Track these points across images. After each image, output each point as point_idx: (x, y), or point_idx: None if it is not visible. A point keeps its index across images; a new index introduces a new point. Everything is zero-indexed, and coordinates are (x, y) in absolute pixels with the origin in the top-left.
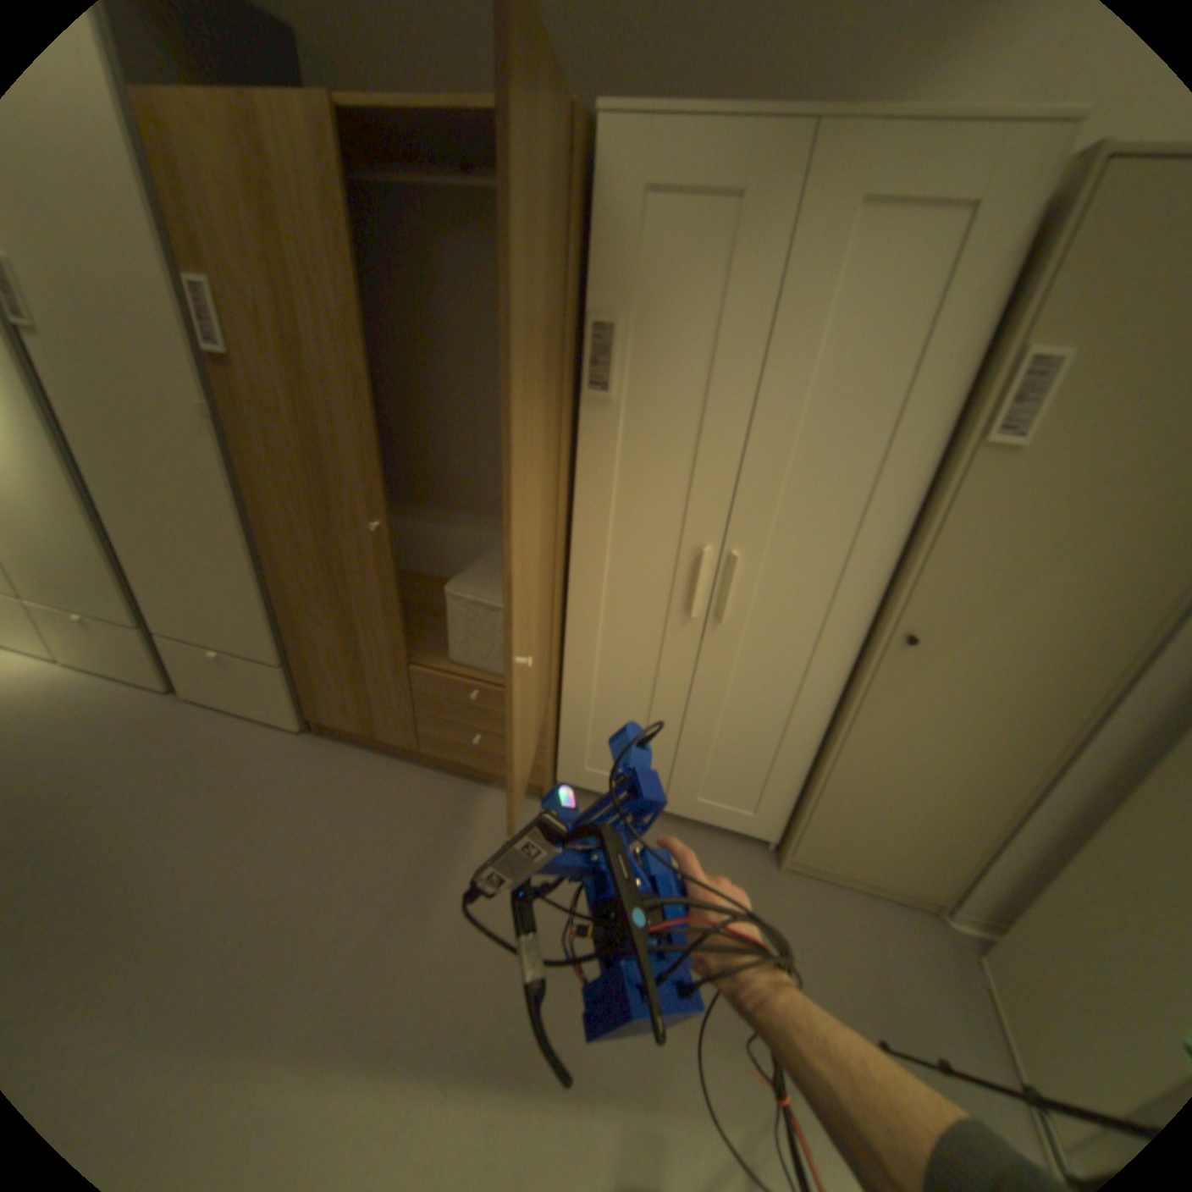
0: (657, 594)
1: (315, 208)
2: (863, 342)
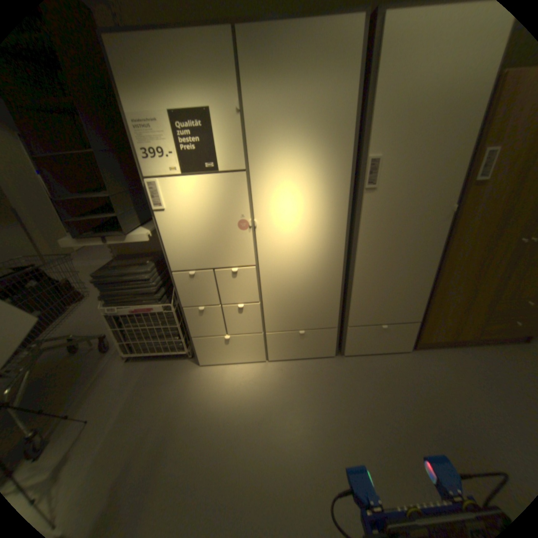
0: None
1: None
2: None
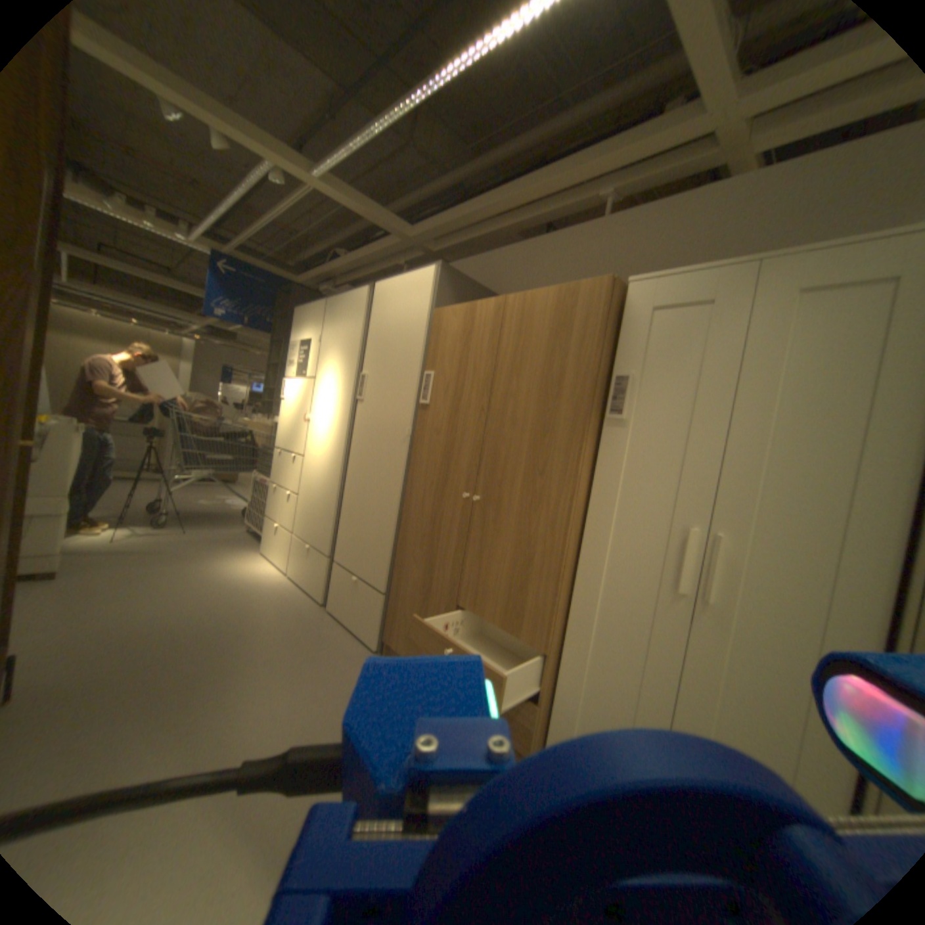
0: (647, 572)
1: (482, 339)
2: (815, 371)
